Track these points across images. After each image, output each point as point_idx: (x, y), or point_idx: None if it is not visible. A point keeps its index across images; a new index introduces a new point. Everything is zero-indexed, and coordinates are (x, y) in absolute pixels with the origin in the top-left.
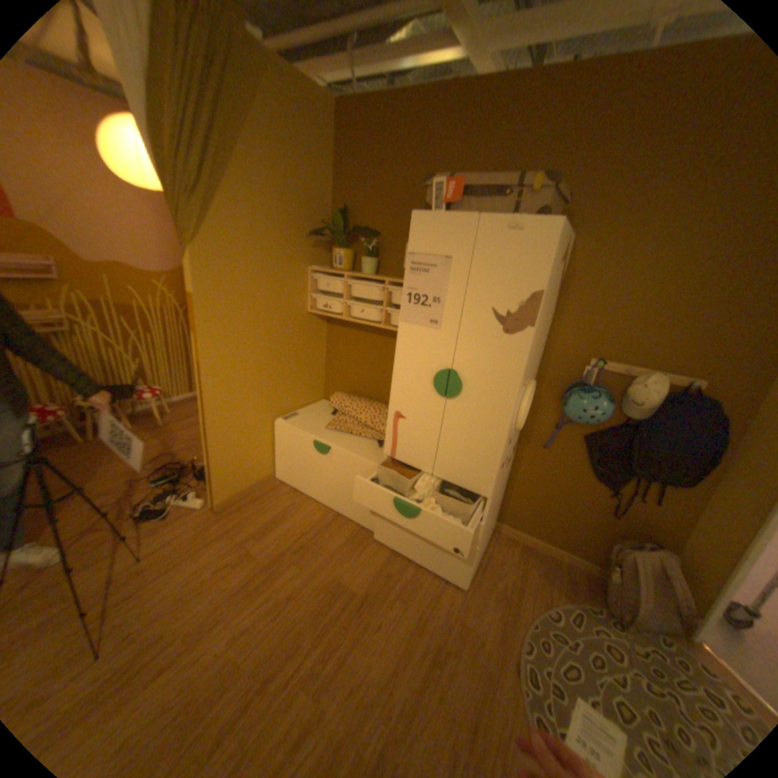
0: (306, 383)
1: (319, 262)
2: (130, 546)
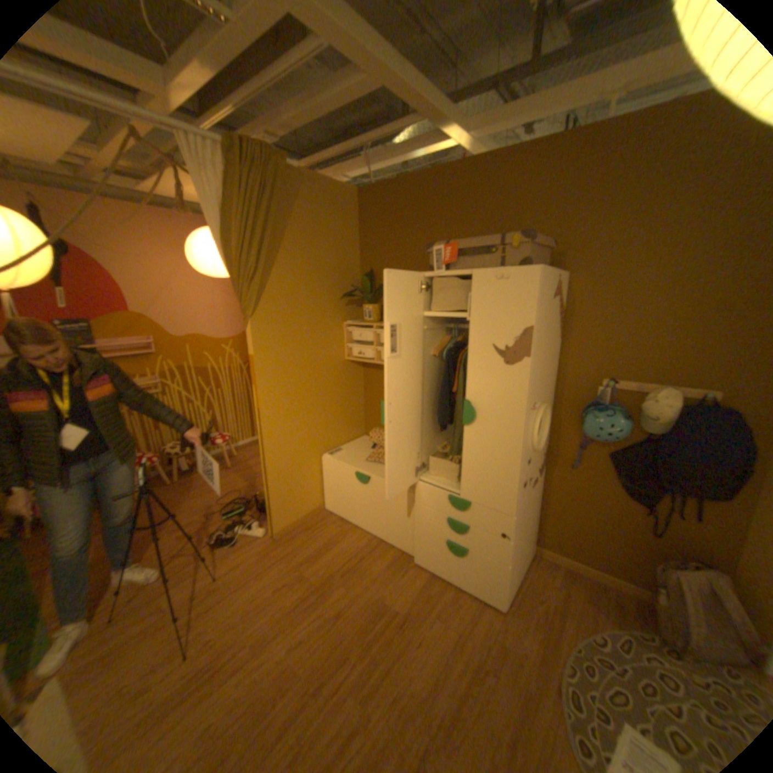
0: (348, 421)
1: (352, 317)
2: (207, 568)
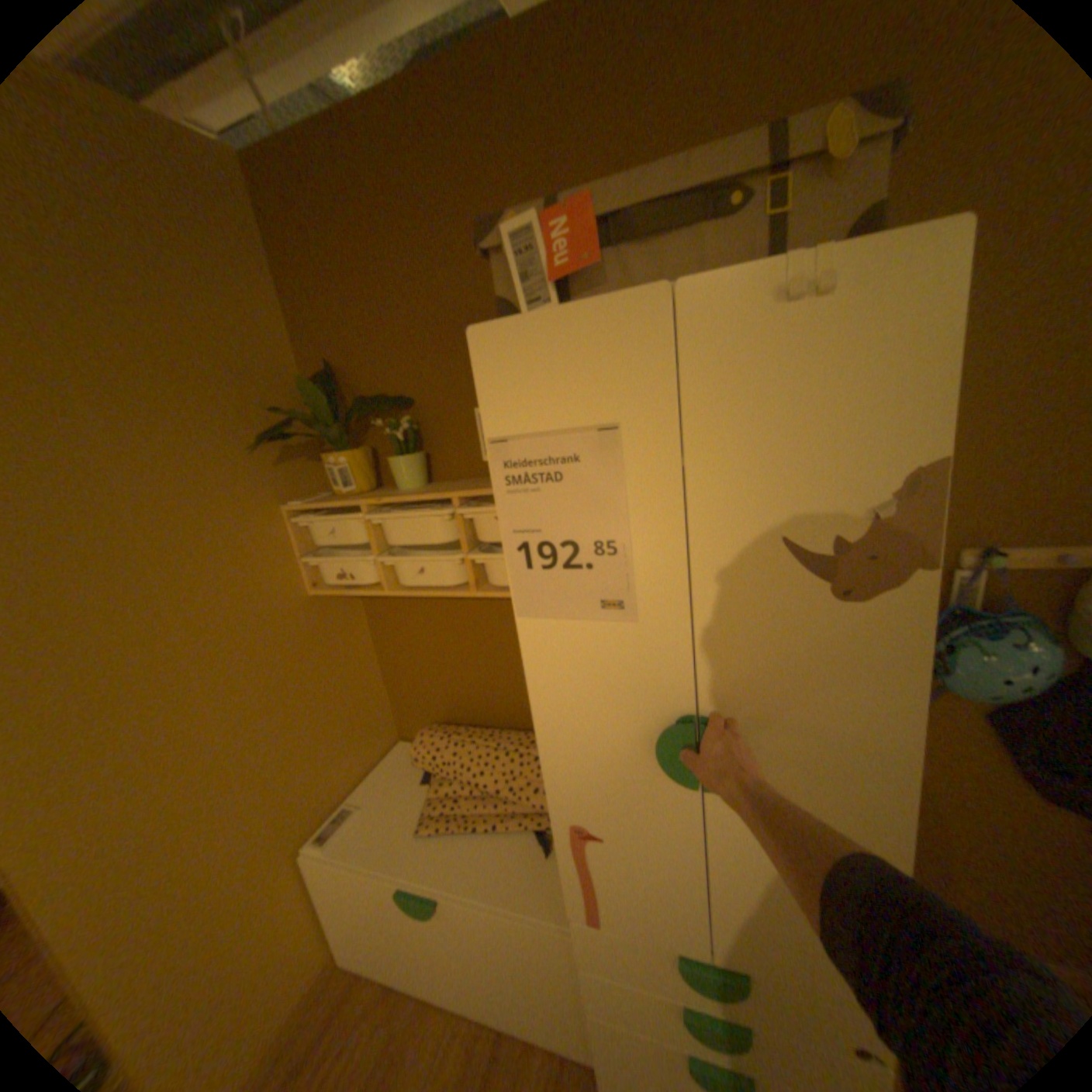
0: (350, 732)
1: (305, 487)
2: None
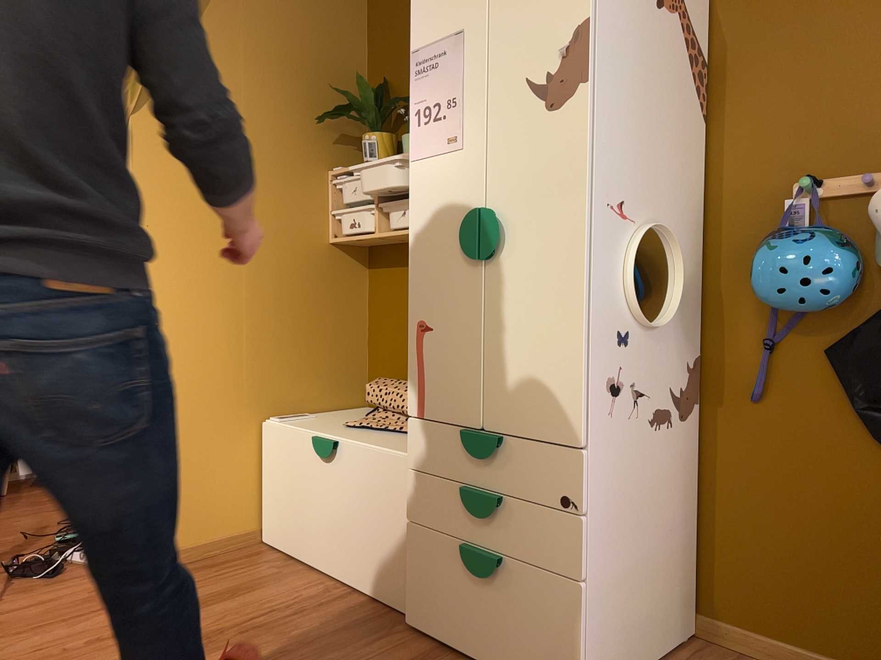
0: (327, 366)
1: (348, 166)
2: None
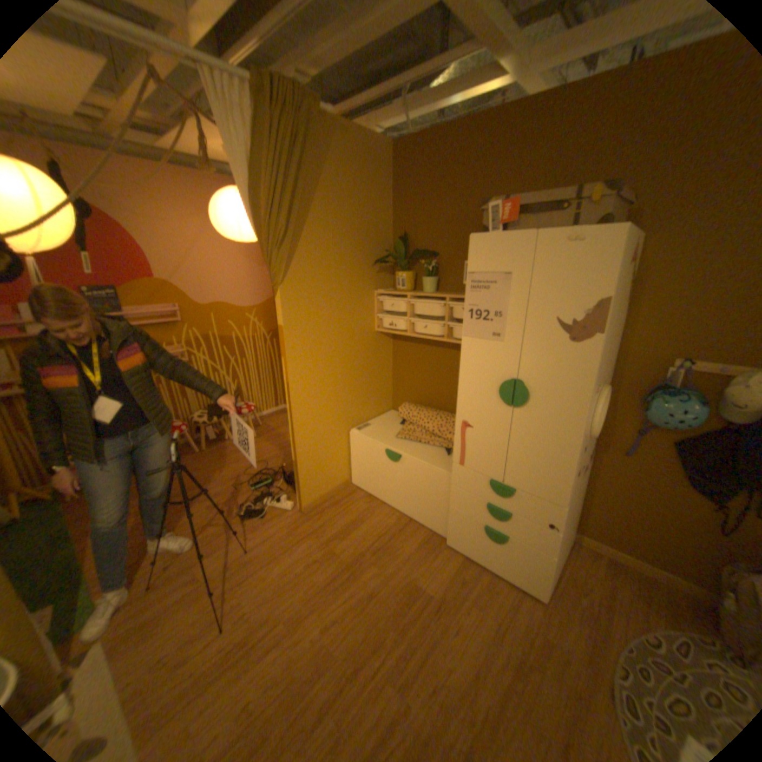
0: (375, 395)
1: (383, 285)
2: (238, 540)
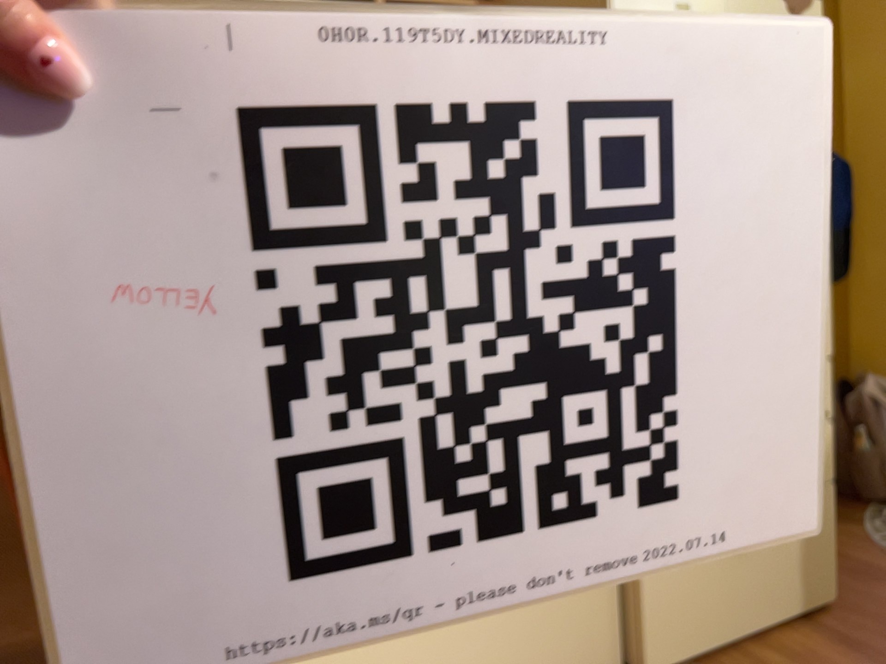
0: None
1: None
2: None
